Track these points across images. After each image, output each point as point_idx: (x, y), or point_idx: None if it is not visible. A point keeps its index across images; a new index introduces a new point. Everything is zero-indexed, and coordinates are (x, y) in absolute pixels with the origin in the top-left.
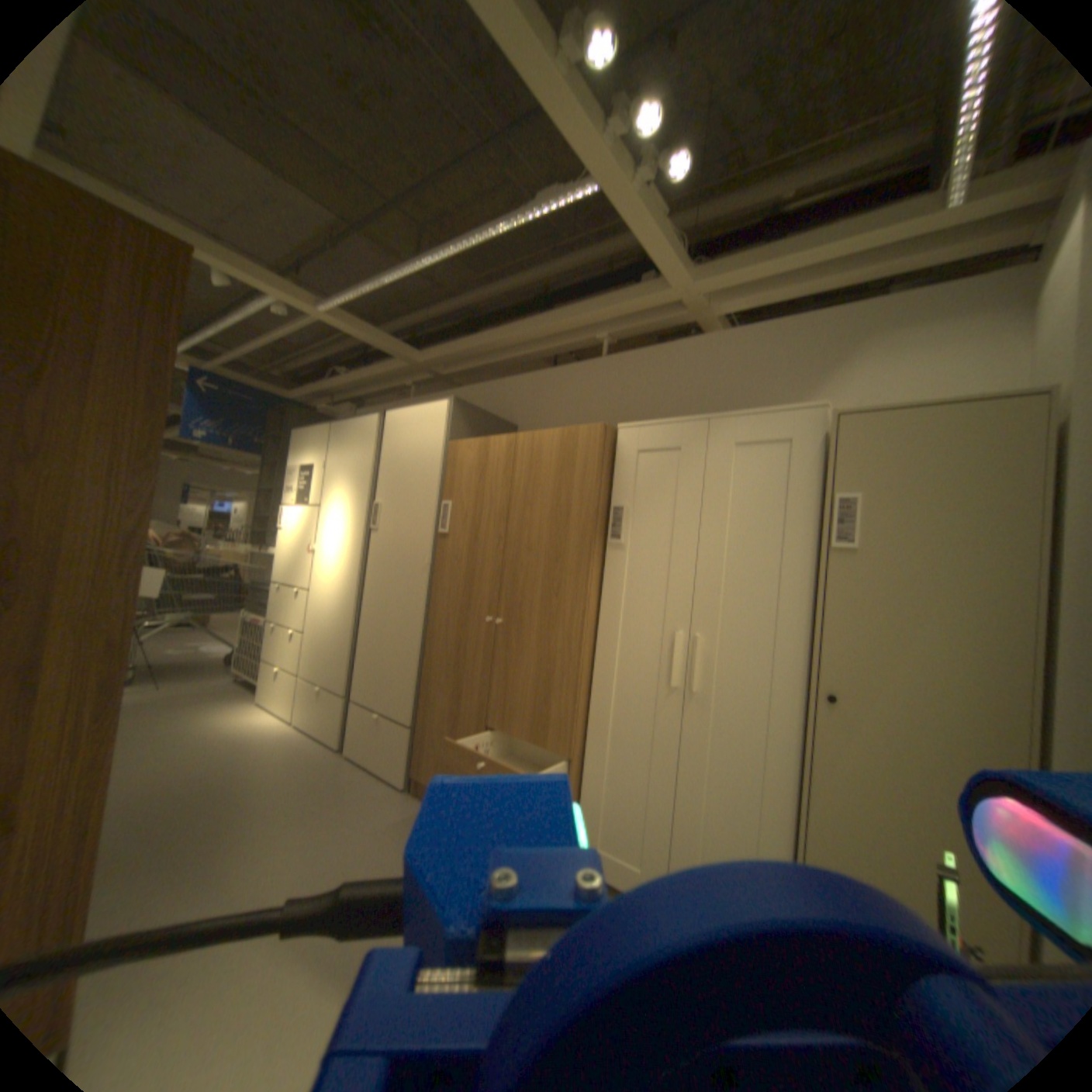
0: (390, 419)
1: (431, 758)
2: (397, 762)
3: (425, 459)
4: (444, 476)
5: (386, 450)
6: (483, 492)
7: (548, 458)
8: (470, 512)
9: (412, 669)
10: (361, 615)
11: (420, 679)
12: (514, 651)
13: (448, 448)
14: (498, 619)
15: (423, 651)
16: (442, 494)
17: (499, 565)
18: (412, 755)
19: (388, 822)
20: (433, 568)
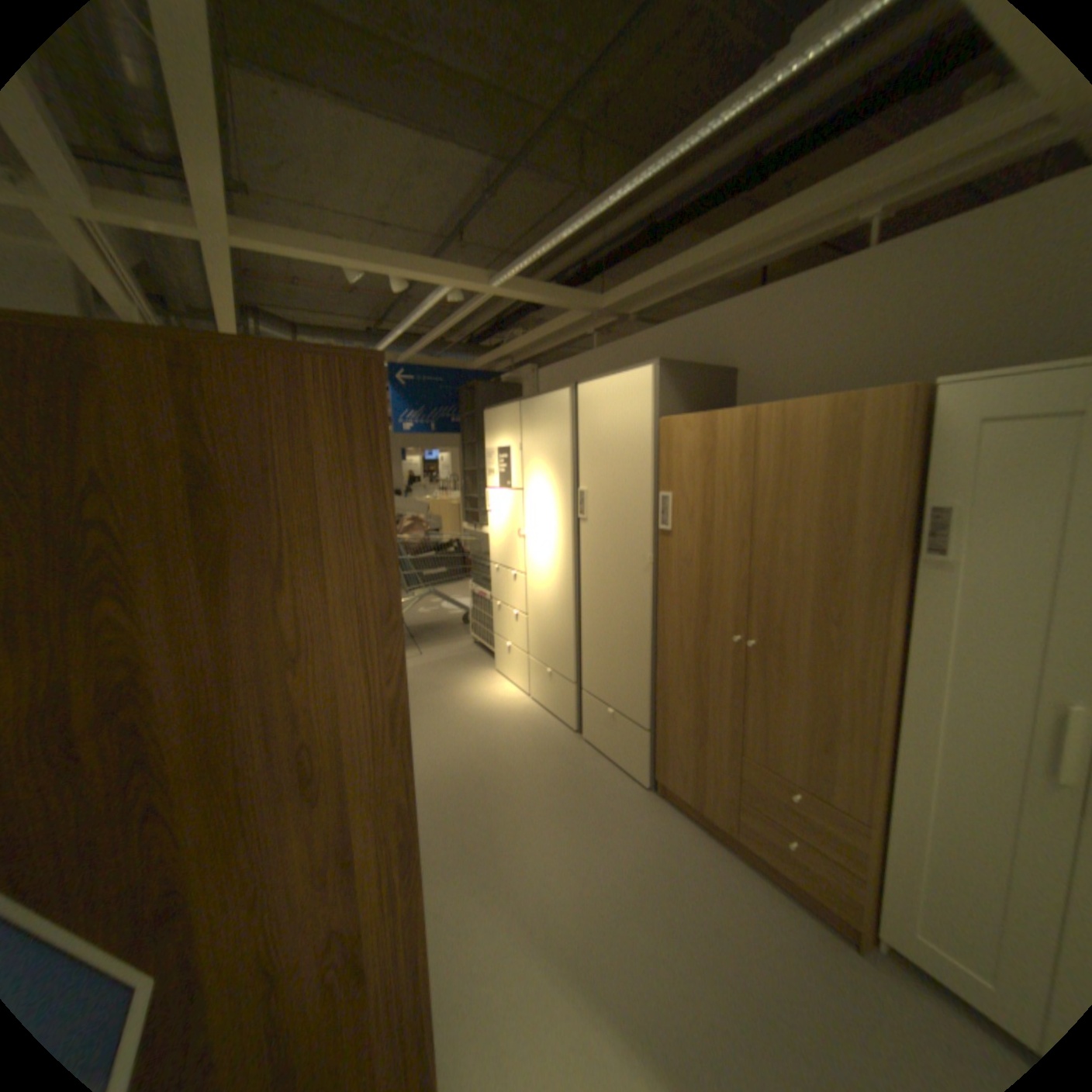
0: (585, 390)
1: (682, 769)
2: (643, 761)
3: (635, 440)
4: (661, 461)
5: (585, 427)
6: (719, 484)
7: (818, 439)
8: (703, 508)
9: (648, 673)
10: (583, 604)
11: (659, 684)
12: (781, 682)
13: (663, 427)
14: (754, 640)
15: (659, 655)
16: (661, 482)
17: (750, 576)
18: (658, 757)
19: (647, 830)
20: (660, 568)
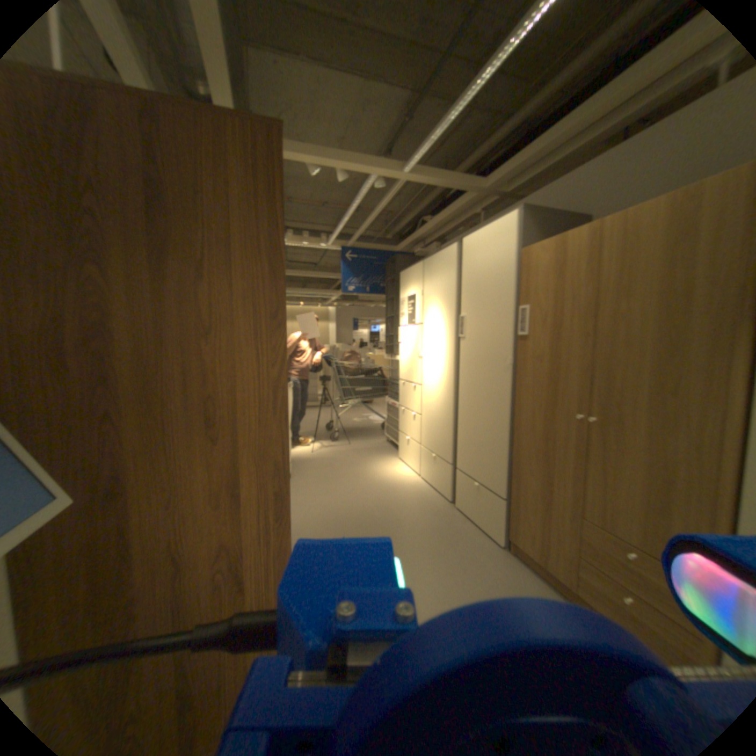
0: (466, 243)
1: (527, 531)
2: (497, 524)
3: (499, 270)
4: (519, 282)
5: (465, 271)
6: (564, 290)
7: (652, 234)
8: (550, 312)
9: (503, 452)
10: (458, 404)
11: (511, 462)
12: (615, 452)
13: (521, 255)
14: (591, 417)
15: (512, 438)
16: (518, 300)
17: (589, 363)
18: (510, 522)
19: (495, 577)
20: (515, 367)
